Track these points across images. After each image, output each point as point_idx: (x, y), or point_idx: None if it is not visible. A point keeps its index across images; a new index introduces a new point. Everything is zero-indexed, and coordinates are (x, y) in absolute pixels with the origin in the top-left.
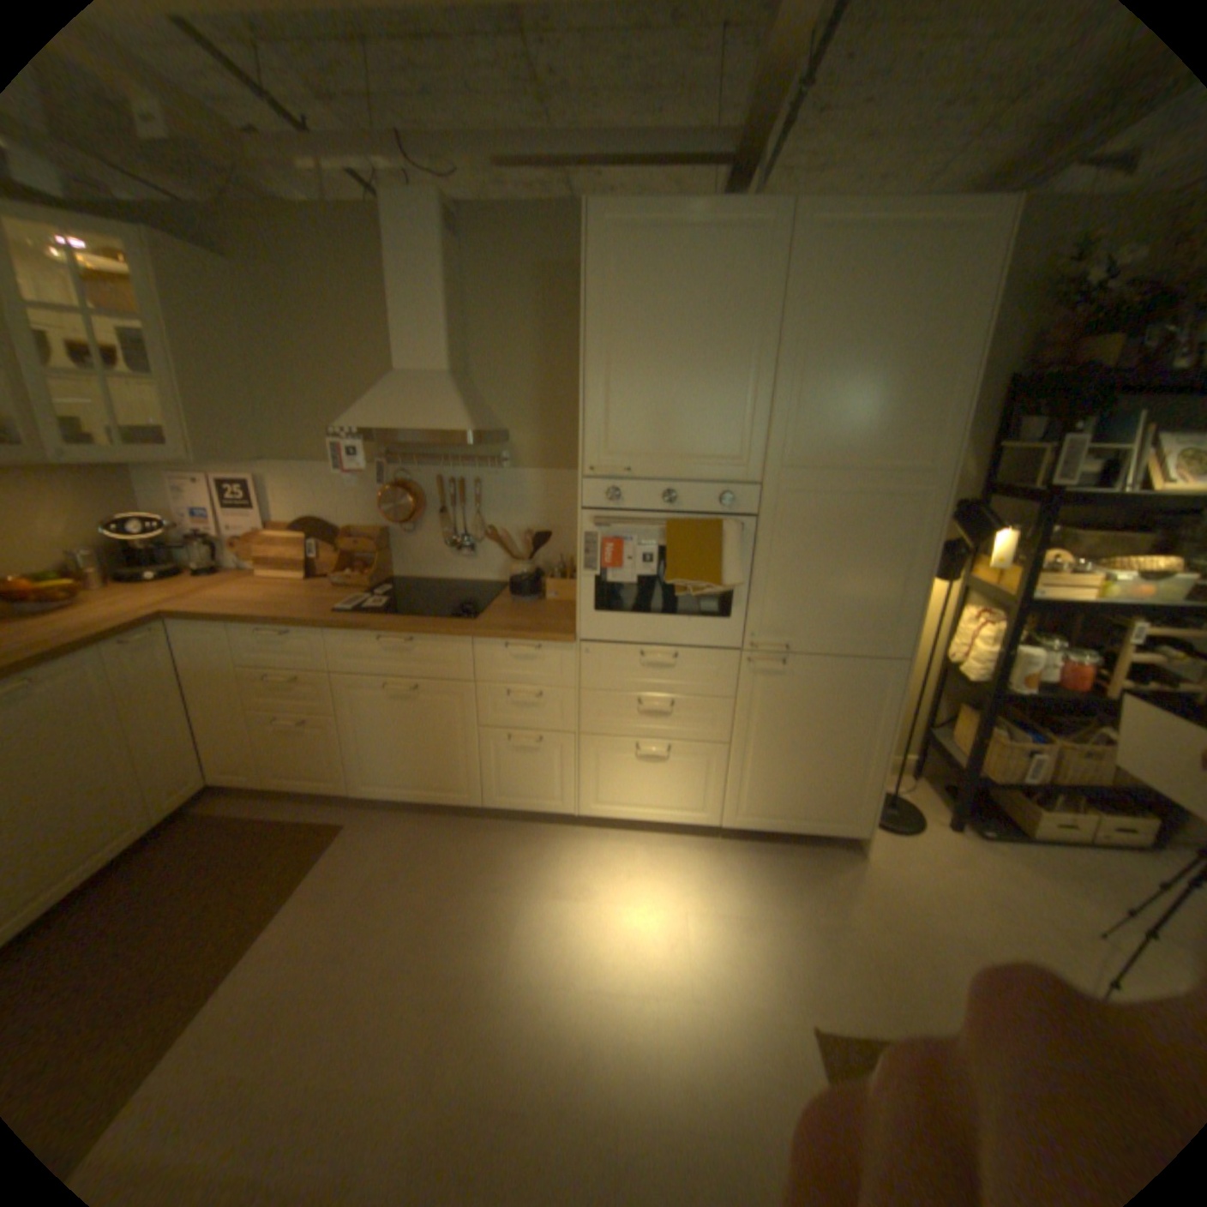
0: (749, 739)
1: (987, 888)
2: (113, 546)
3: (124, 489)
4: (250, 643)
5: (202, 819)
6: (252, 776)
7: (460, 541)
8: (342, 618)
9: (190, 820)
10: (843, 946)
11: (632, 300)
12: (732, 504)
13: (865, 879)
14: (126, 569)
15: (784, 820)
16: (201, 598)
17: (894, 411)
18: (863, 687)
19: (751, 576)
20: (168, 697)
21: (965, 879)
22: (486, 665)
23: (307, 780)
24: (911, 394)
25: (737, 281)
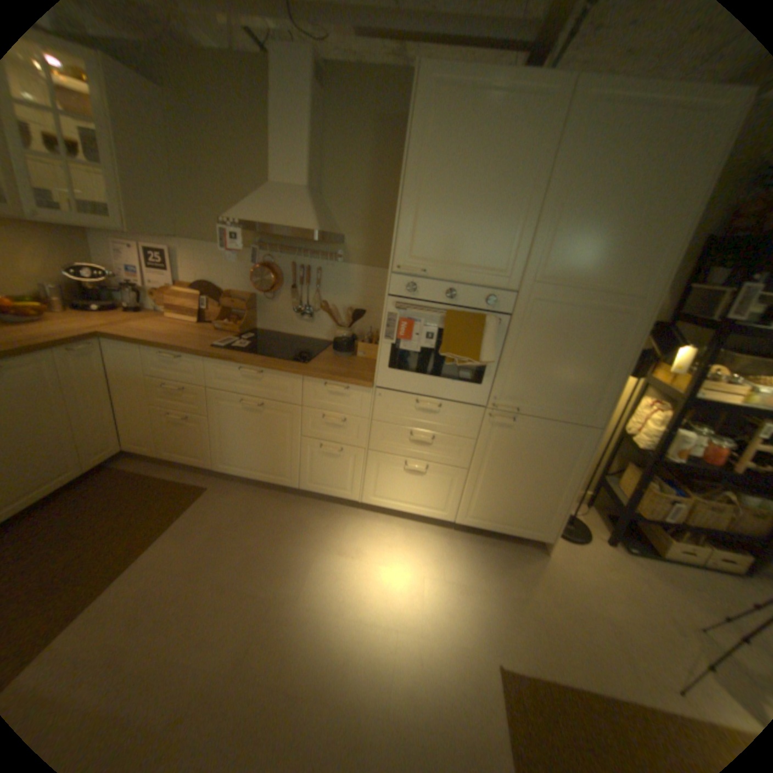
0: (482, 468)
1: (628, 586)
2: (73, 285)
3: (83, 247)
4: (155, 361)
5: (116, 472)
6: (151, 448)
7: (303, 310)
8: (216, 352)
9: (108, 472)
10: (526, 612)
11: (443, 144)
12: (494, 304)
13: (546, 569)
14: (80, 302)
15: (497, 524)
16: (126, 327)
17: (623, 249)
18: (566, 443)
19: (500, 357)
20: (99, 391)
21: (614, 578)
22: (310, 396)
23: (186, 456)
24: (638, 238)
25: (522, 137)
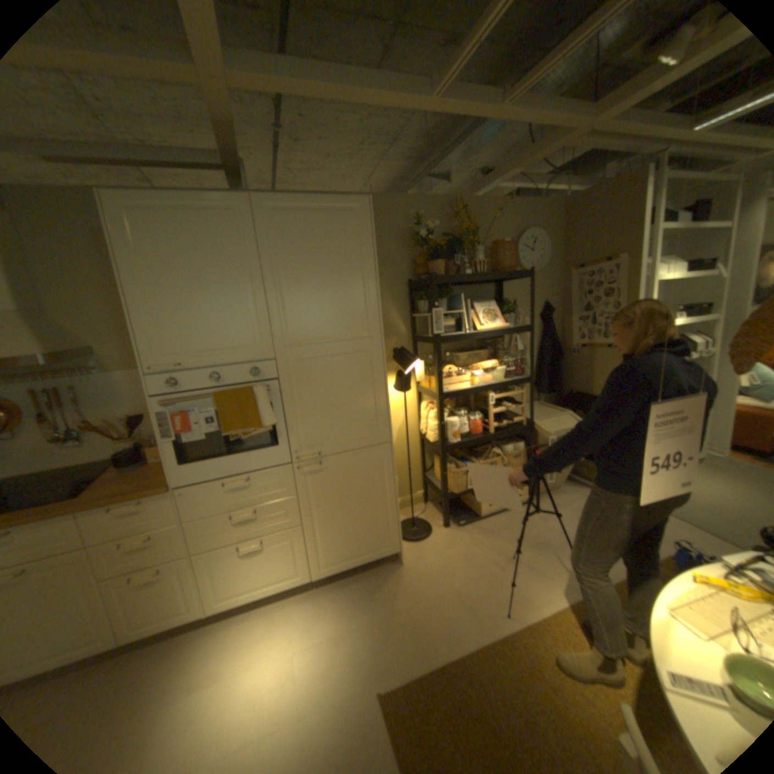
0: (312, 518)
1: (462, 554)
2: None
3: None
4: None
5: None
6: None
7: (63, 436)
8: None
9: None
10: (391, 627)
11: (151, 255)
12: (259, 375)
13: (401, 577)
14: None
15: (349, 560)
16: None
17: (339, 308)
18: (369, 465)
19: (284, 416)
20: None
21: (451, 554)
22: (92, 531)
23: None
24: (346, 298)
25: (224, 241)
